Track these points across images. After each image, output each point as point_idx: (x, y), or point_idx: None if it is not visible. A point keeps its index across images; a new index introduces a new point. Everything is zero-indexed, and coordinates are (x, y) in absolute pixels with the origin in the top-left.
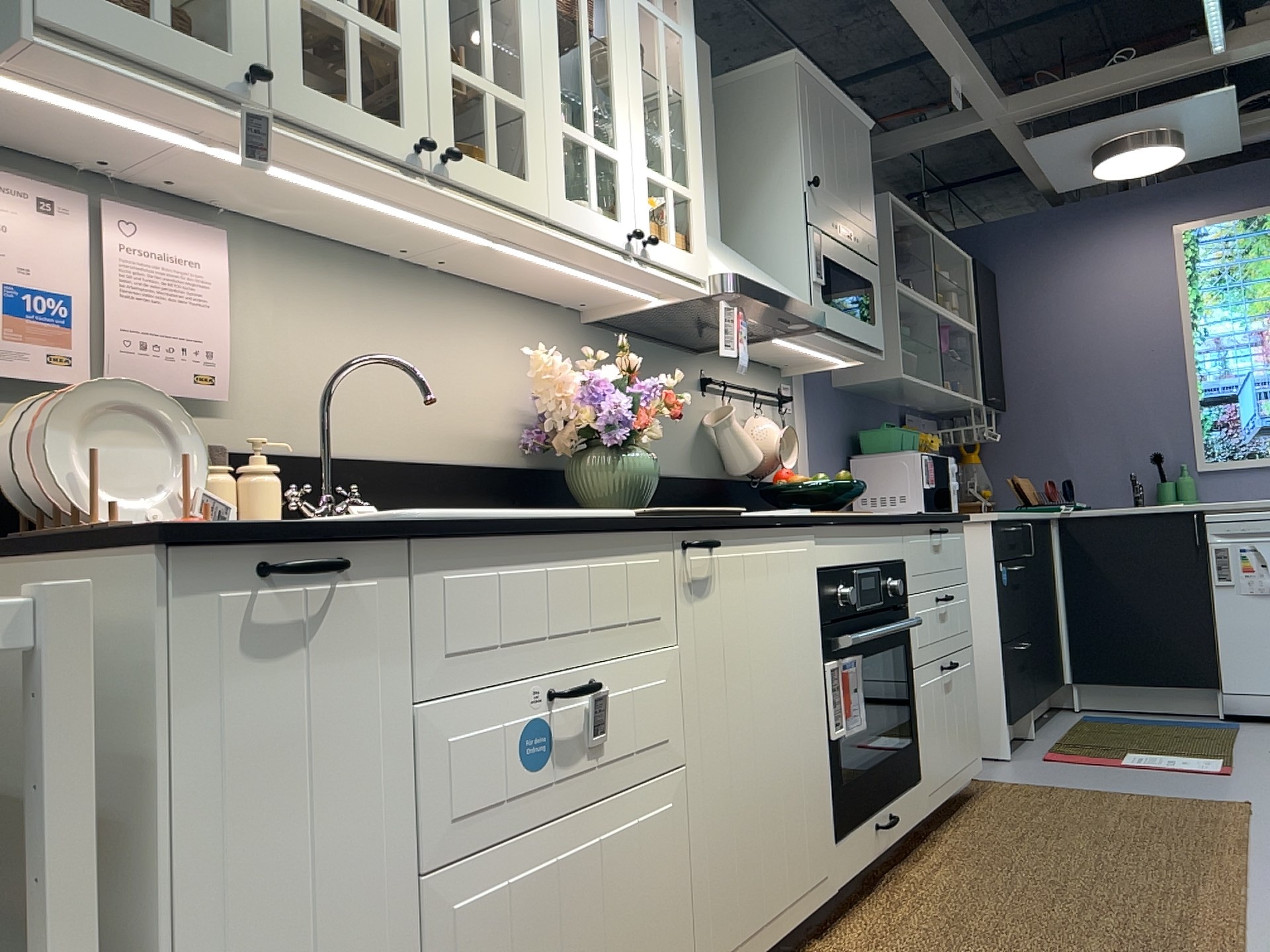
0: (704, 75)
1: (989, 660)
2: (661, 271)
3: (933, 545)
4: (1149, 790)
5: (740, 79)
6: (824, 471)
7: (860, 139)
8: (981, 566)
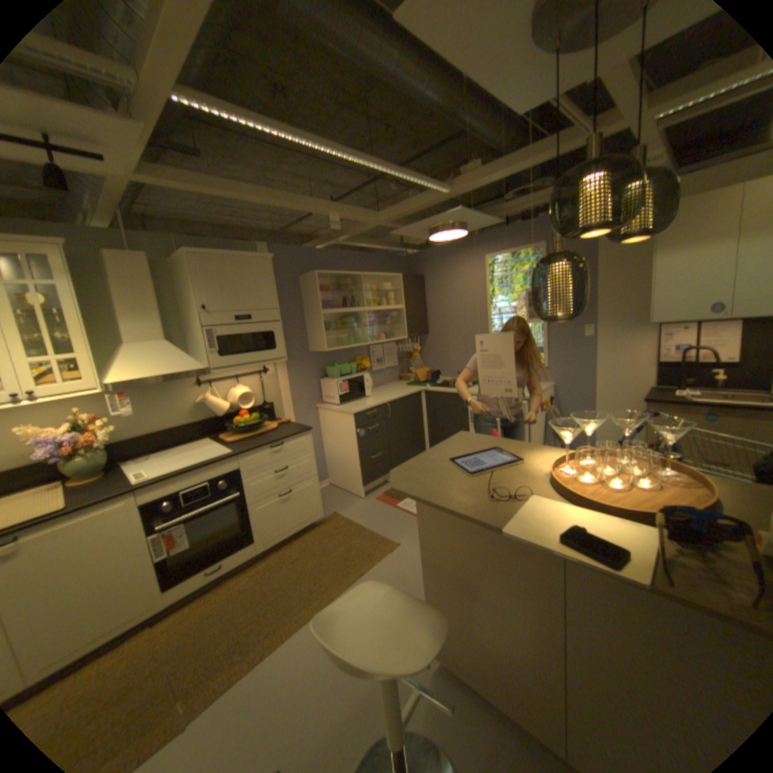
0: (139, 267)
1: (356, 463)
2: (54, 397)
3: (272, 452)
4: (379, 529)
5: (176, 256)
6: (300, 389)
7: (258, 267)
8: (352, 429)
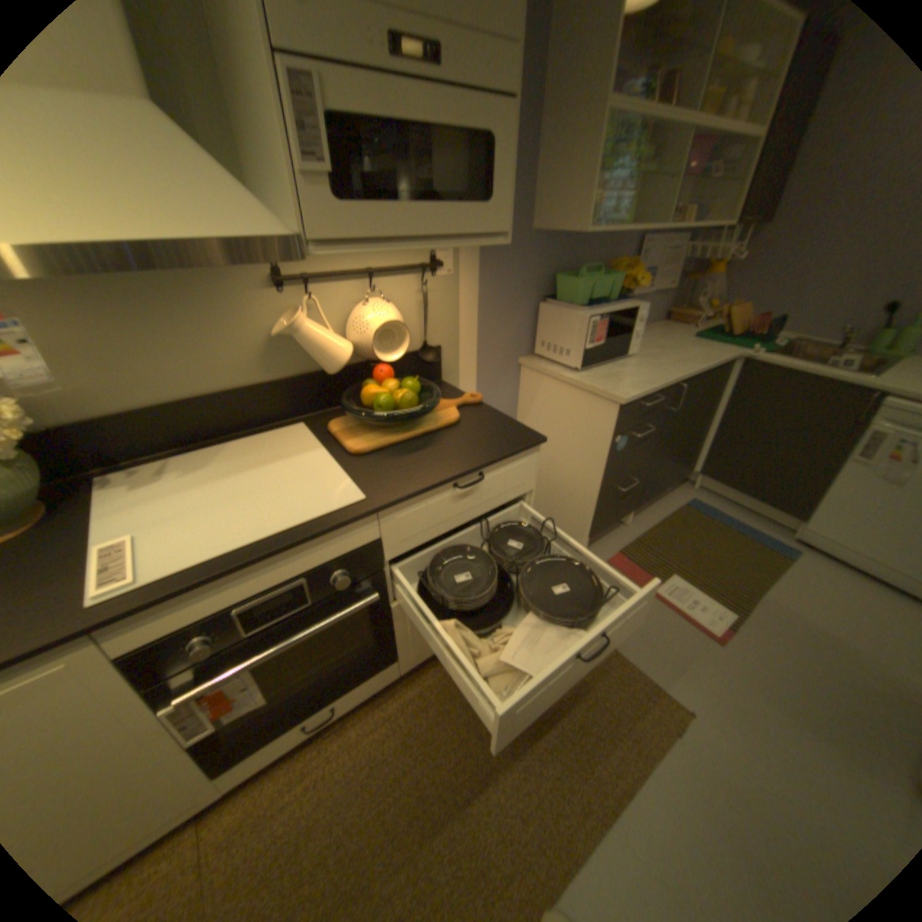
0: None
1: (588, 496)
2: None
3: (455, 496)
4: (636, 652)
5: None
6: (497, 320)
7: None
8: (602, 433)
